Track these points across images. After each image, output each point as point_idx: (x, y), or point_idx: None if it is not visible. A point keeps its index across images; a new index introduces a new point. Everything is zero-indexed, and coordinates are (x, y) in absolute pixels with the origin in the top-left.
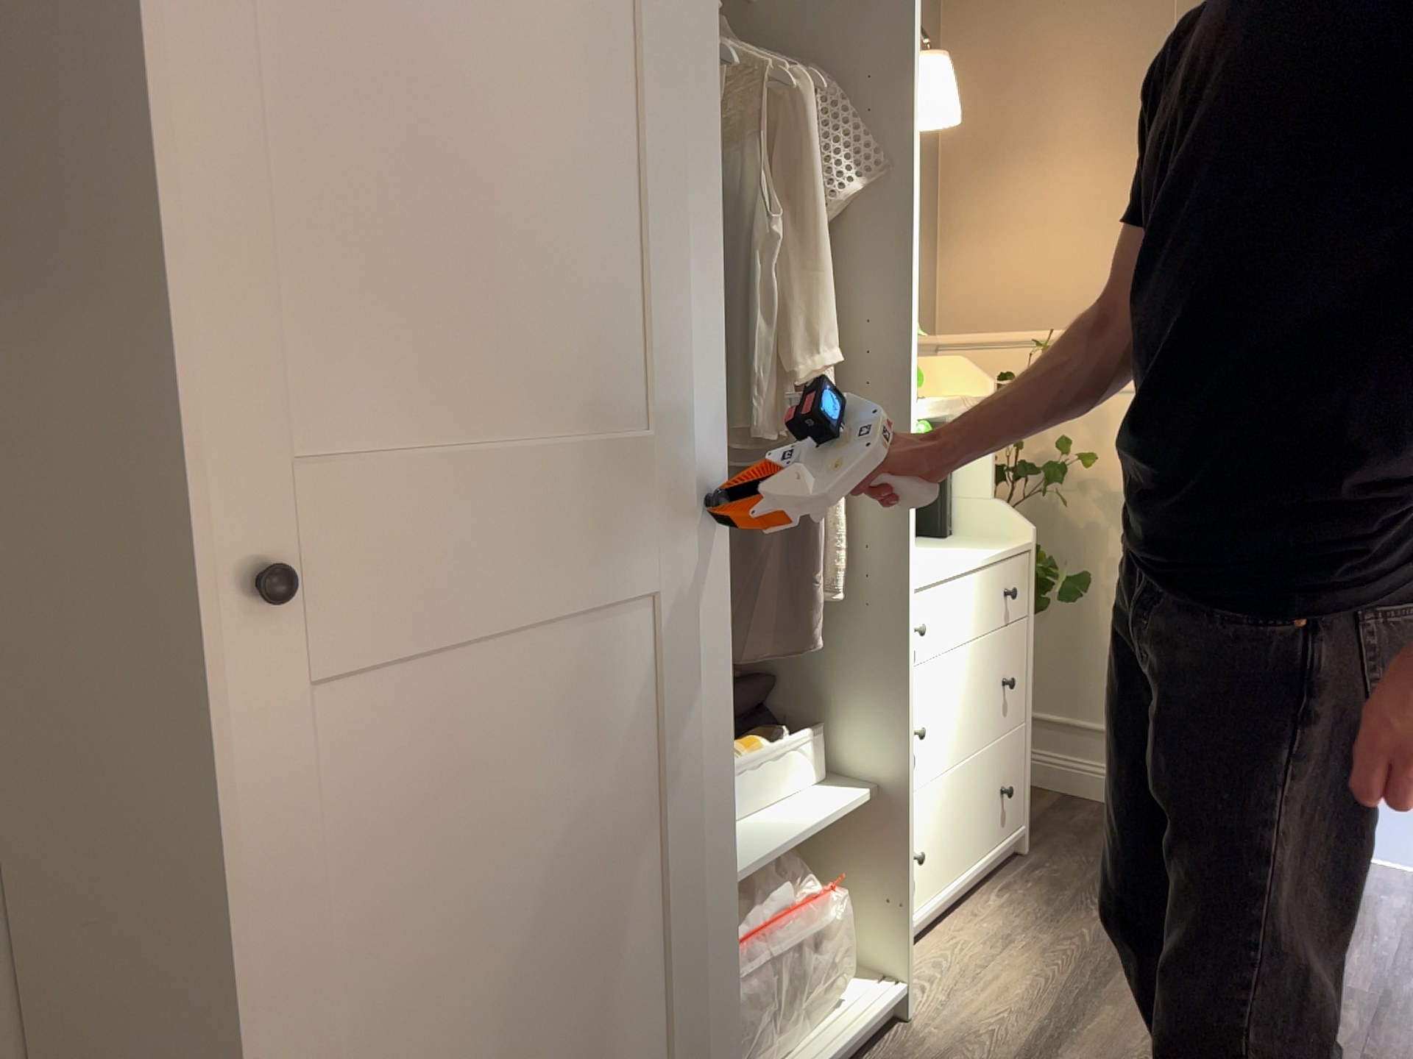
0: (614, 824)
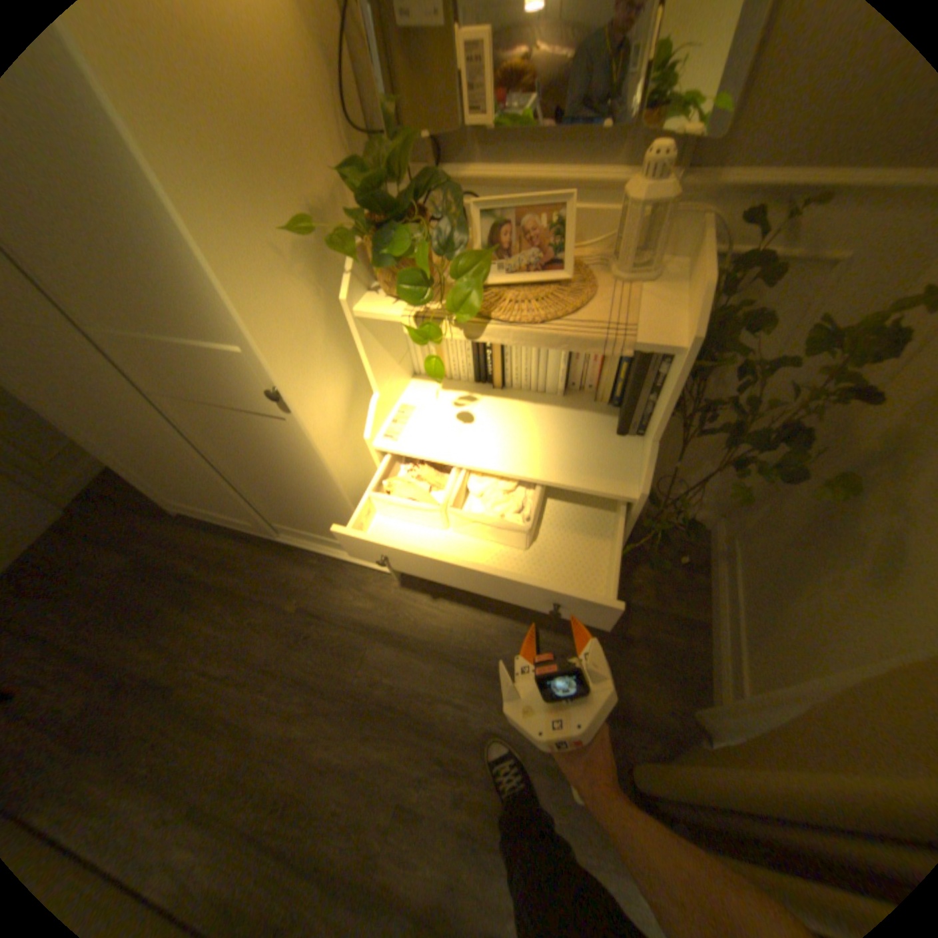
0: (160, 453)
